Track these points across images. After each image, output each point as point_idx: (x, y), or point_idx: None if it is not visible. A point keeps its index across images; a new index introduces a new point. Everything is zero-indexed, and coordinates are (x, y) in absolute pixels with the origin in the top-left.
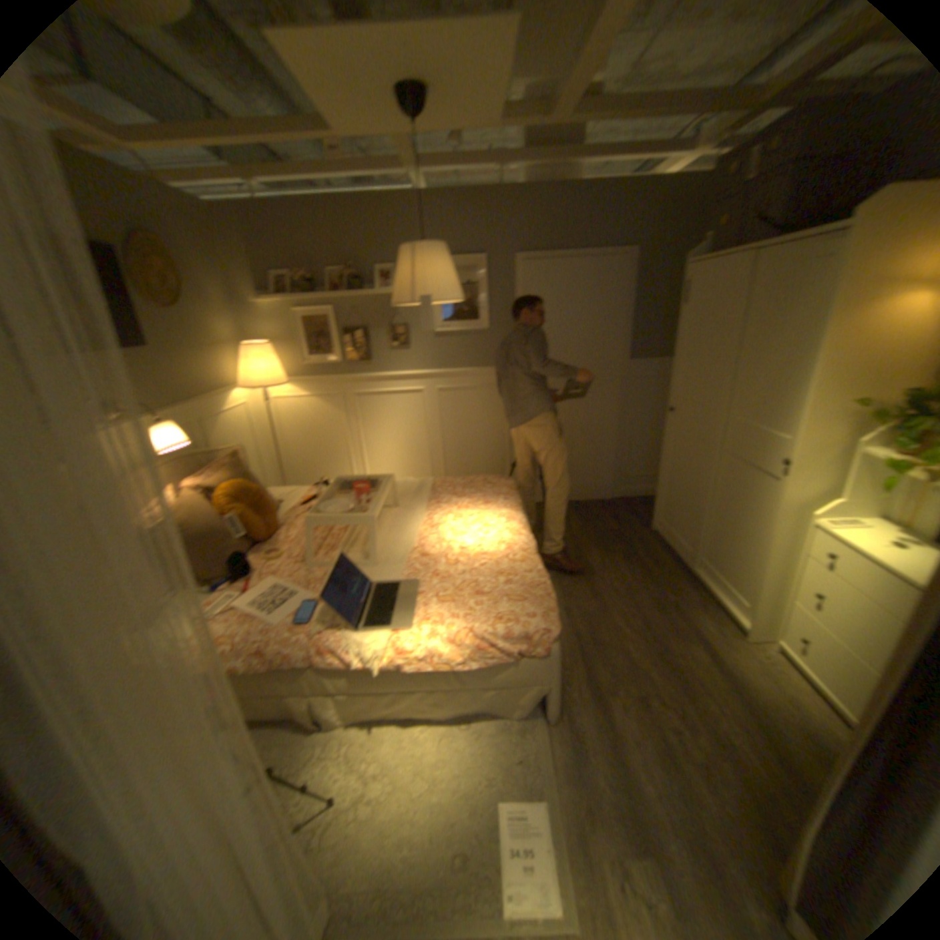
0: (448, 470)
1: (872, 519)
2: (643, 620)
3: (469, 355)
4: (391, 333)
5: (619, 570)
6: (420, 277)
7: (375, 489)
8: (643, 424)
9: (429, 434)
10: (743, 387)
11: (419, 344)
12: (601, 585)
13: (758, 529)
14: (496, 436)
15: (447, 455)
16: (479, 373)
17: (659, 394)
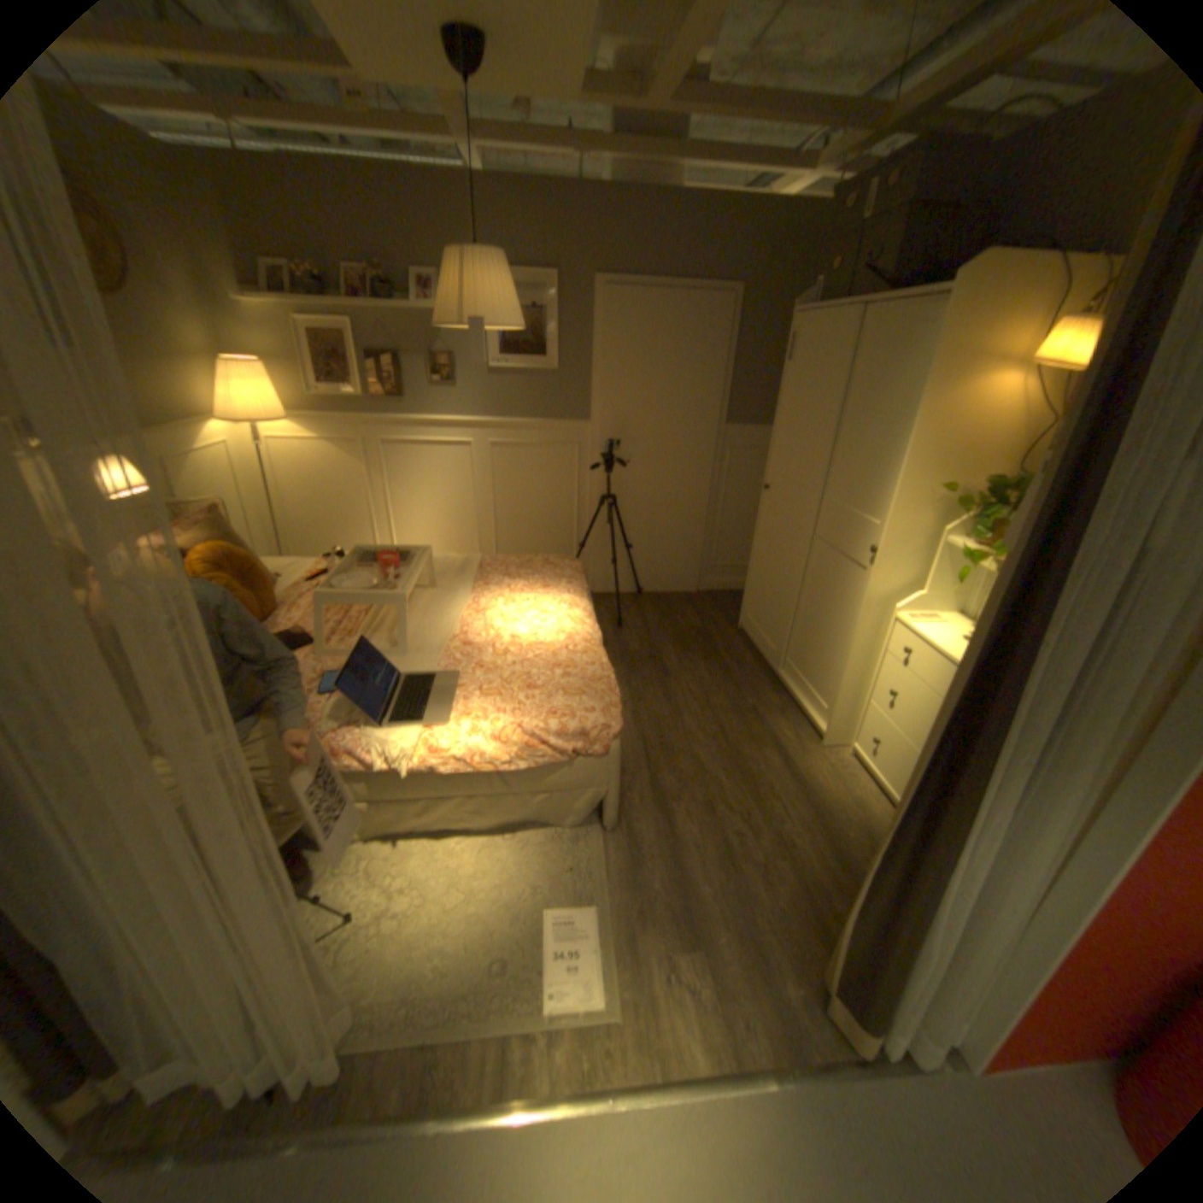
0: (499, 549)
1: (949, 613)
2: (715, 723)
3: (530, 402)
4: (427, 364)
5: (695, 670)
6: (468, 292)
7: (403, 564)
8: (735, 503)
9: (476, 501)
10: (839, 464)
11: (465, 383)
12: (673, 686)
13: (841, 623)
14: (560, 509)
15: (498, 529)
16: (541, 427)
17: (755, 469)
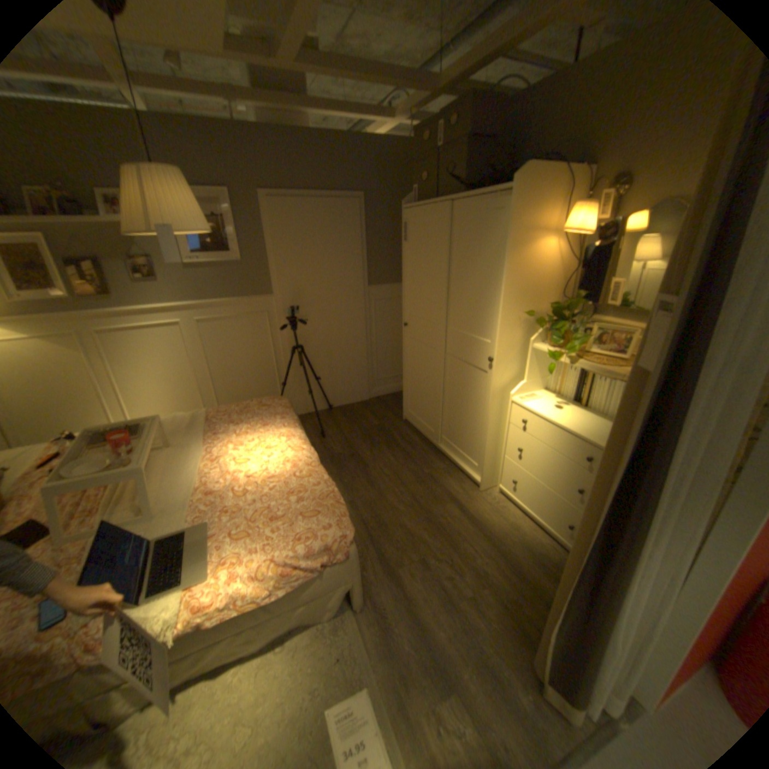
0: (220, 398)
1: (539, 391)
2: (409, 494)
3: (224, 286)
4: (128, 265)
5: (385, 457)
6: (153, 205)
7: (135, 437)
8: (384, 336)
9: (193, 366)
10: (454, 305)
11: (166, 277)
12: (373, 474)
13: (476, 409)
14: (263, 360)
15: (216, 383)
16: (236, 303)
17: (392, 312)
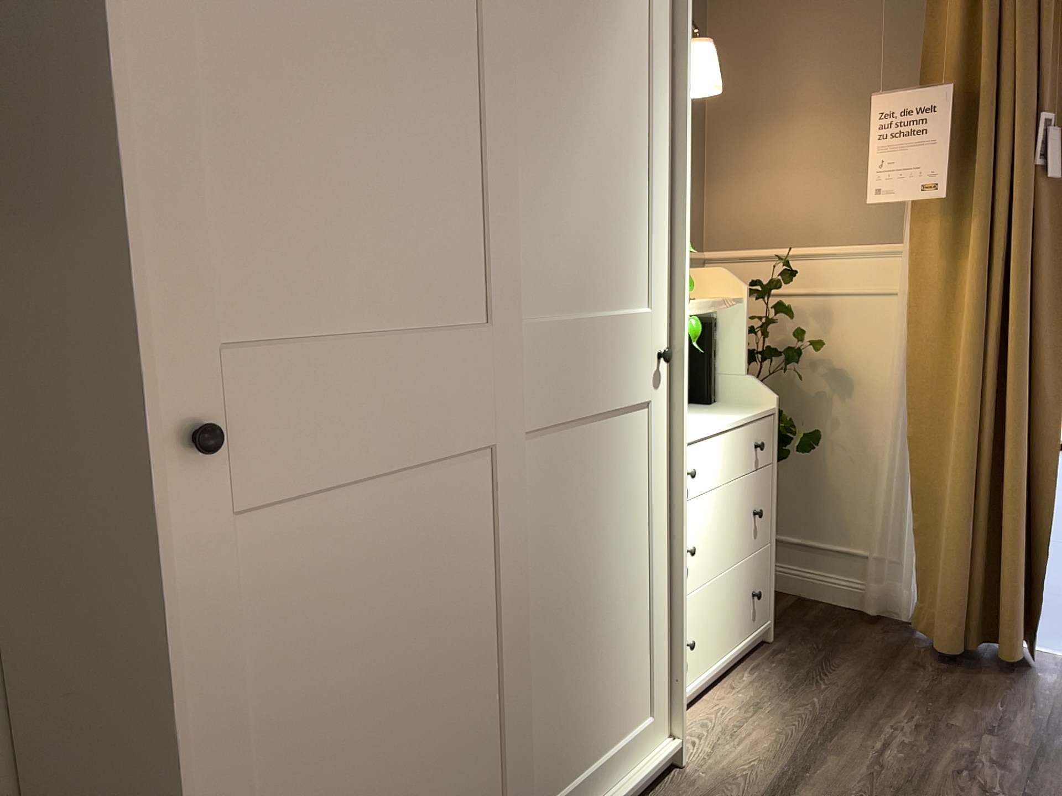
0: None
1: None
2: None
3: None
4: None
5: None
6: None
7: None
8: None
9: None
10: (531, 231)
11: None
12: None
13: (630, 540)
14: None
15: None
16: None
17: None
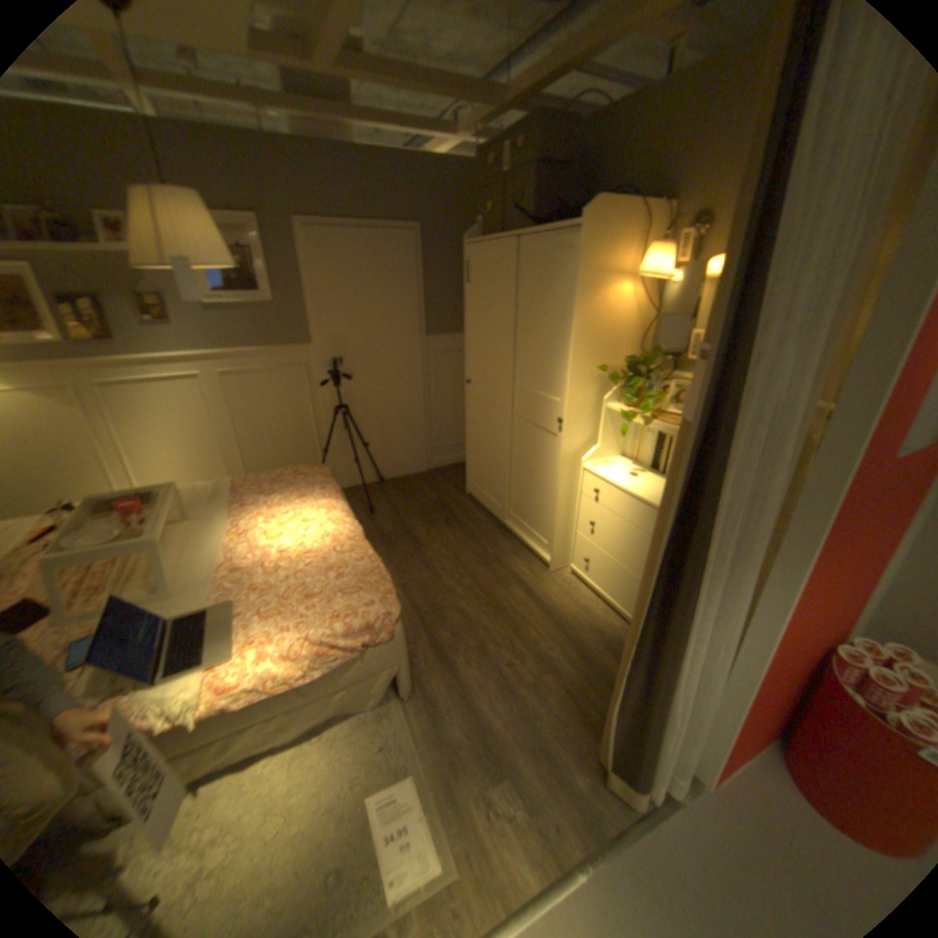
0: (246, 467)
1: (615, 457)
2: (469, 576)
3: (250, 332)
4: (132, 305)
5: (442, 536)
6: (163, 233)
7: (145, 507)
8: (444, 396)
9: (213, 428)
10: (520, 359)
11: (178, 320)
12: (428, 554)
13: (545, 478)
14: (298, 422)
15: (241, 450)
16: (266, 353)
17: (454, 368)
